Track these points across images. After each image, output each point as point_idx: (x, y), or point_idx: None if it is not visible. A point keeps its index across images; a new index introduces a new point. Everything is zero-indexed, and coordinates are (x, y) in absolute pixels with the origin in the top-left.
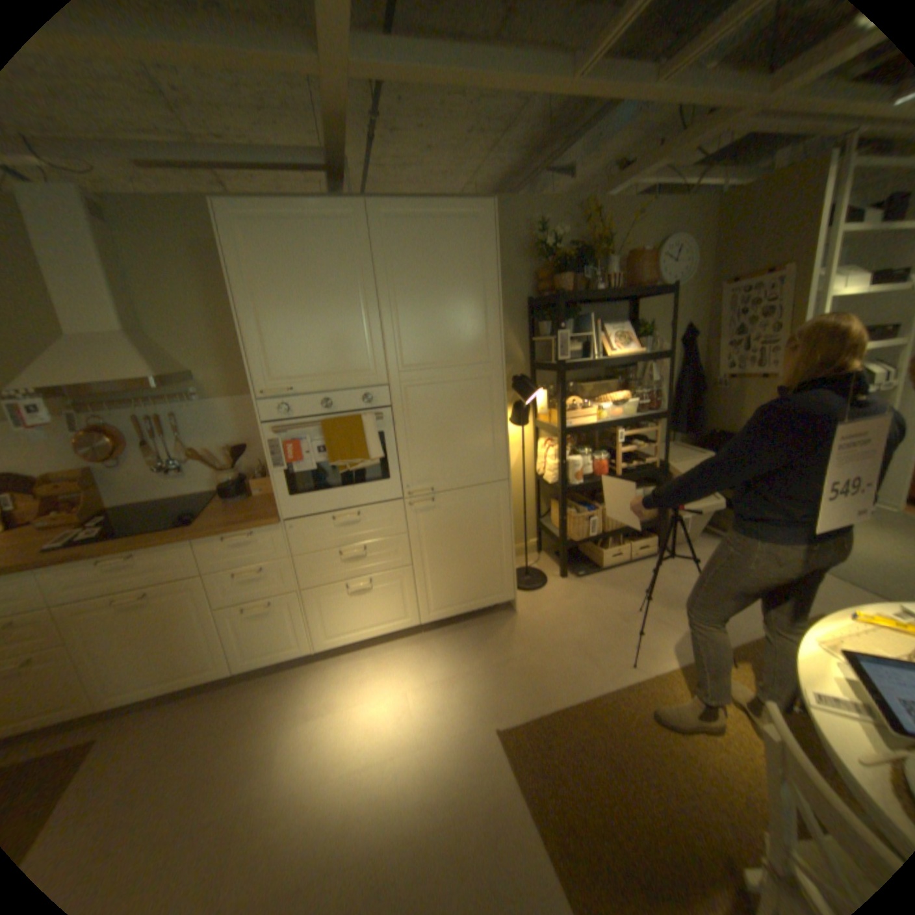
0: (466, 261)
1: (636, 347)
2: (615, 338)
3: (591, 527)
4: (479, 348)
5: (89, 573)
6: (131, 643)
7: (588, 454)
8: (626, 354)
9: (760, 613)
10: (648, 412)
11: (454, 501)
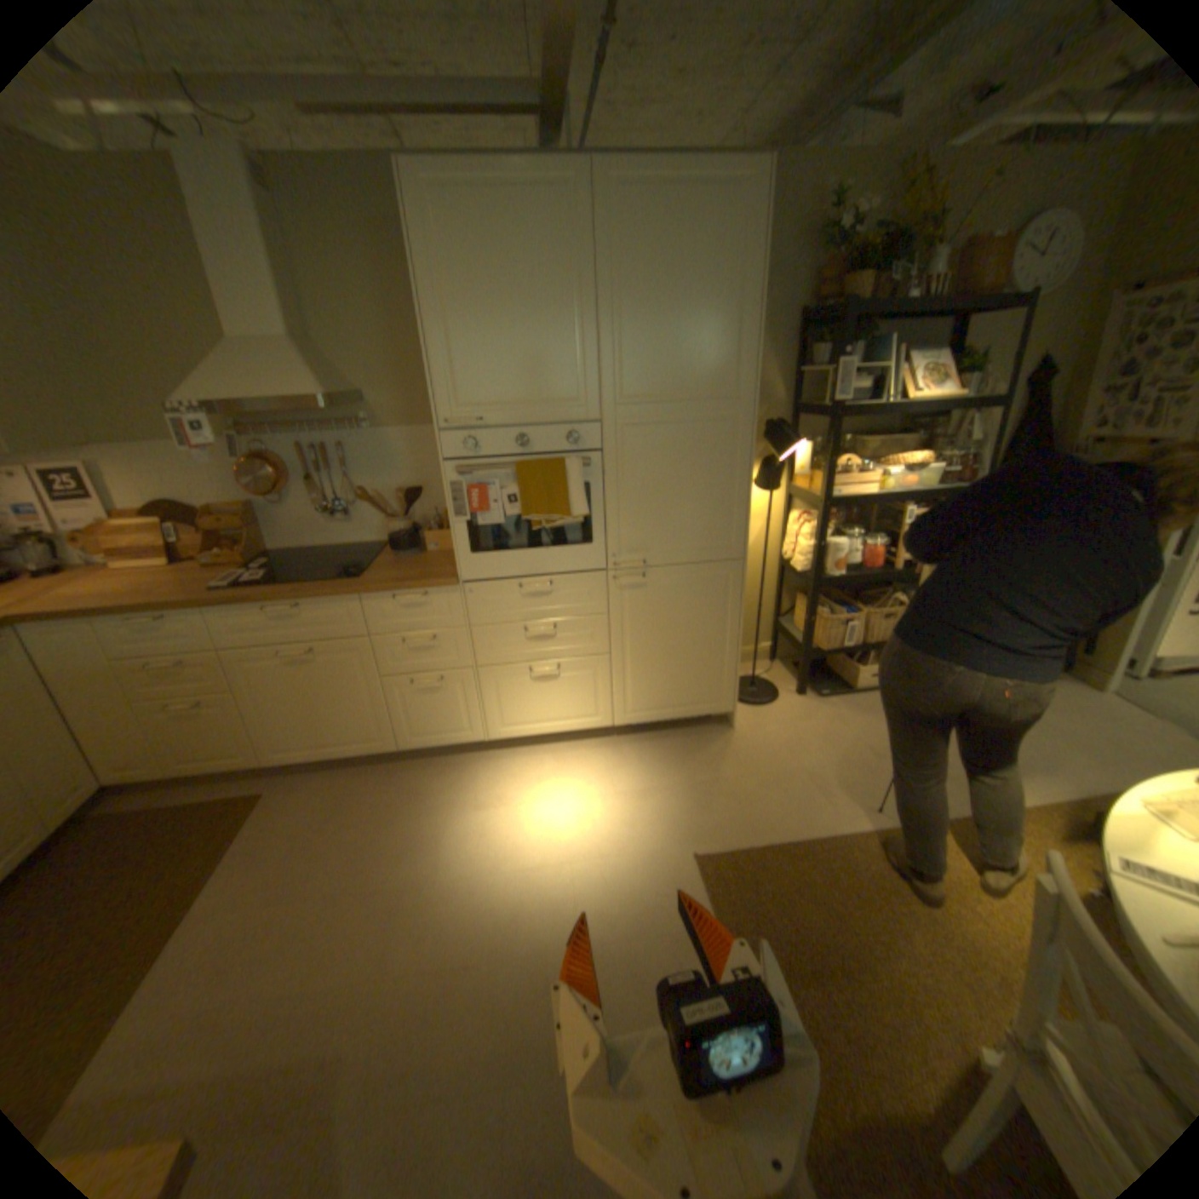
0: (721, 251)
1: (954, 389)
2: (924, 373)
3: (849, 635)
4: (725, 377)
5: (255, 619)
6: (296, 701)
7: (858, 537)
8: (937, 397)
9: (1072, 772)
10: (957, 485)
11: (669, 581)
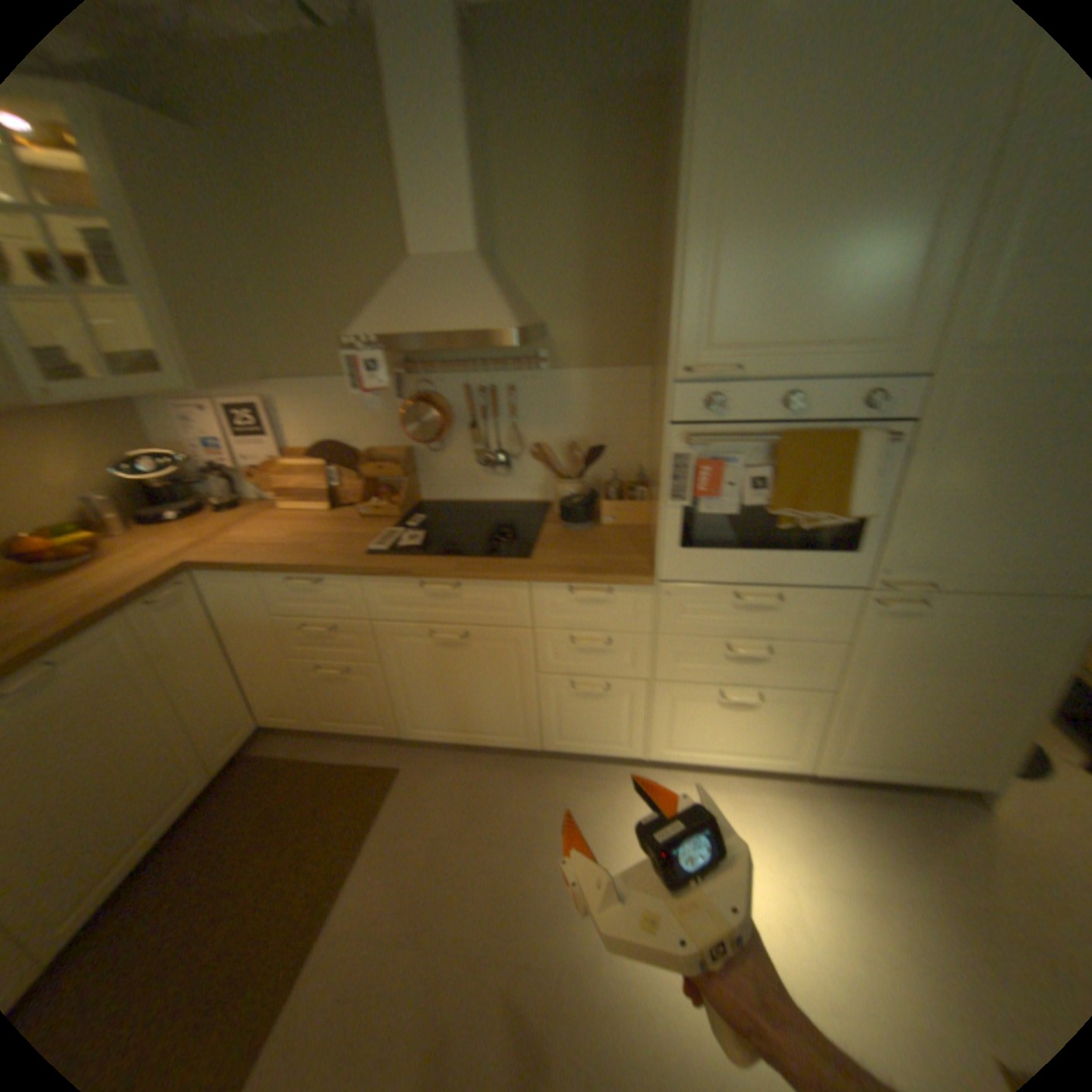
0: None
1: None
2: None
3: None
4: None
5: (415, 593)
6: (446, 684)
7: None
8: None
9: None
10: None
11: (967, 615)
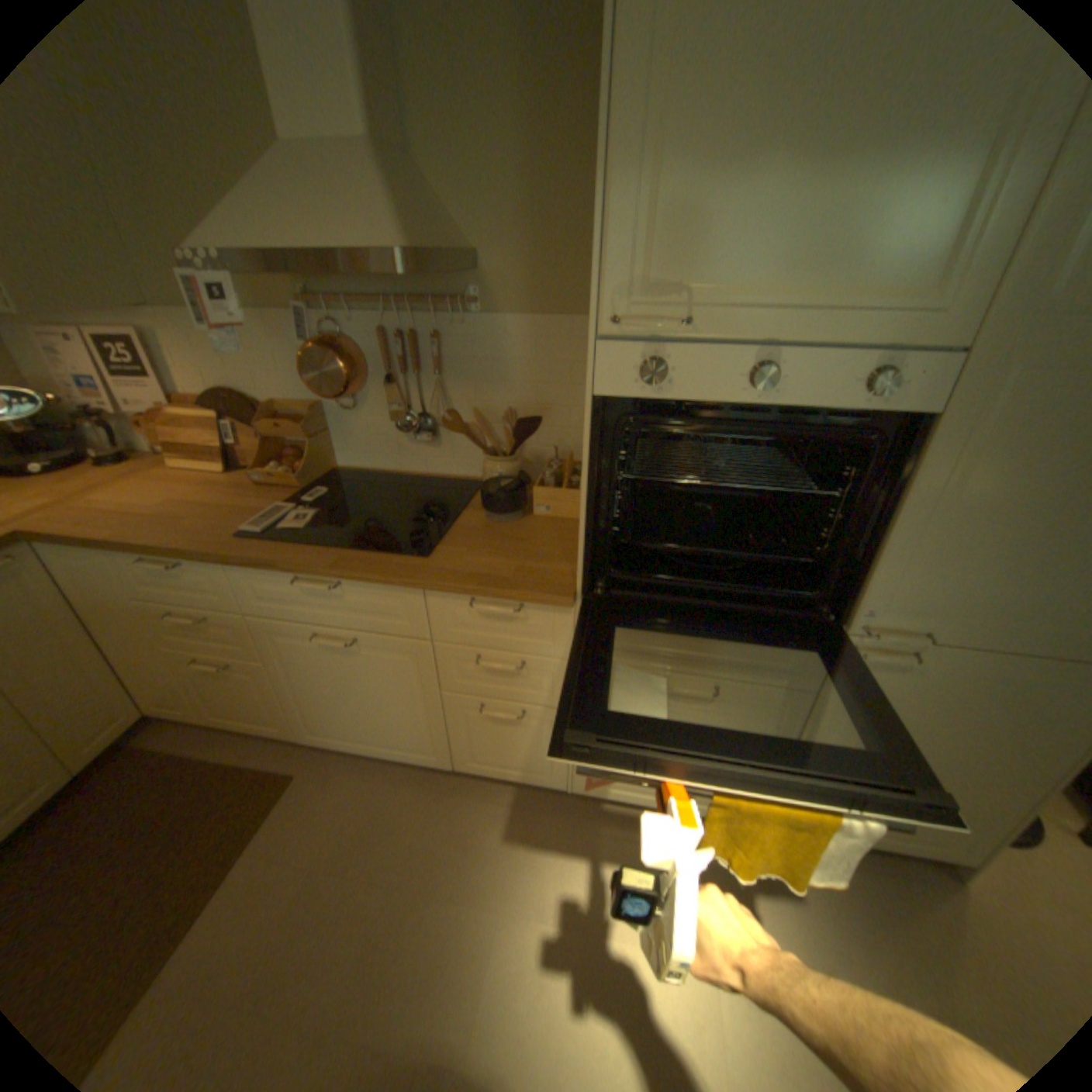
0: None
1: None
2: None
3: None
4: None
5: (288, 588)
6: (336, 691)
7: None
8: None
9: None
10: None
11: (971, 675)
